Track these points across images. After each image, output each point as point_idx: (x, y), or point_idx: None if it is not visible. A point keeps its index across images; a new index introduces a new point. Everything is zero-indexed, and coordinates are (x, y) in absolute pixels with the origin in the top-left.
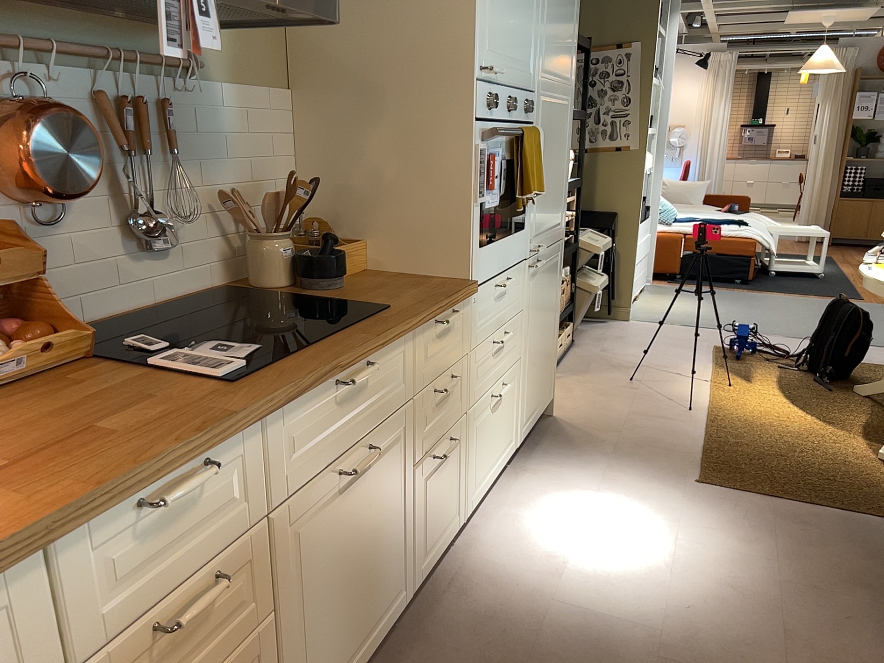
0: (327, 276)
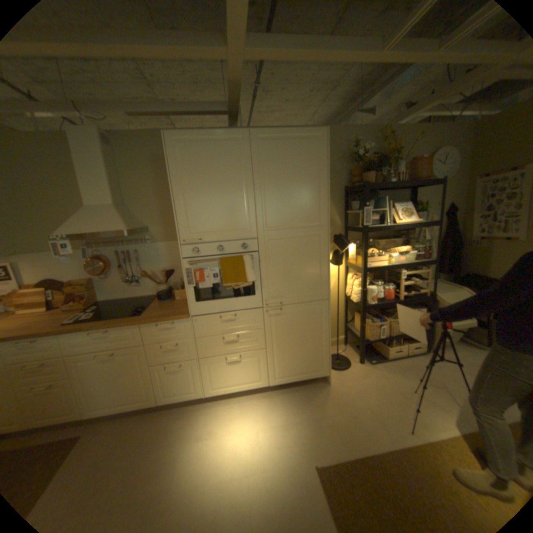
0: (159, 300)
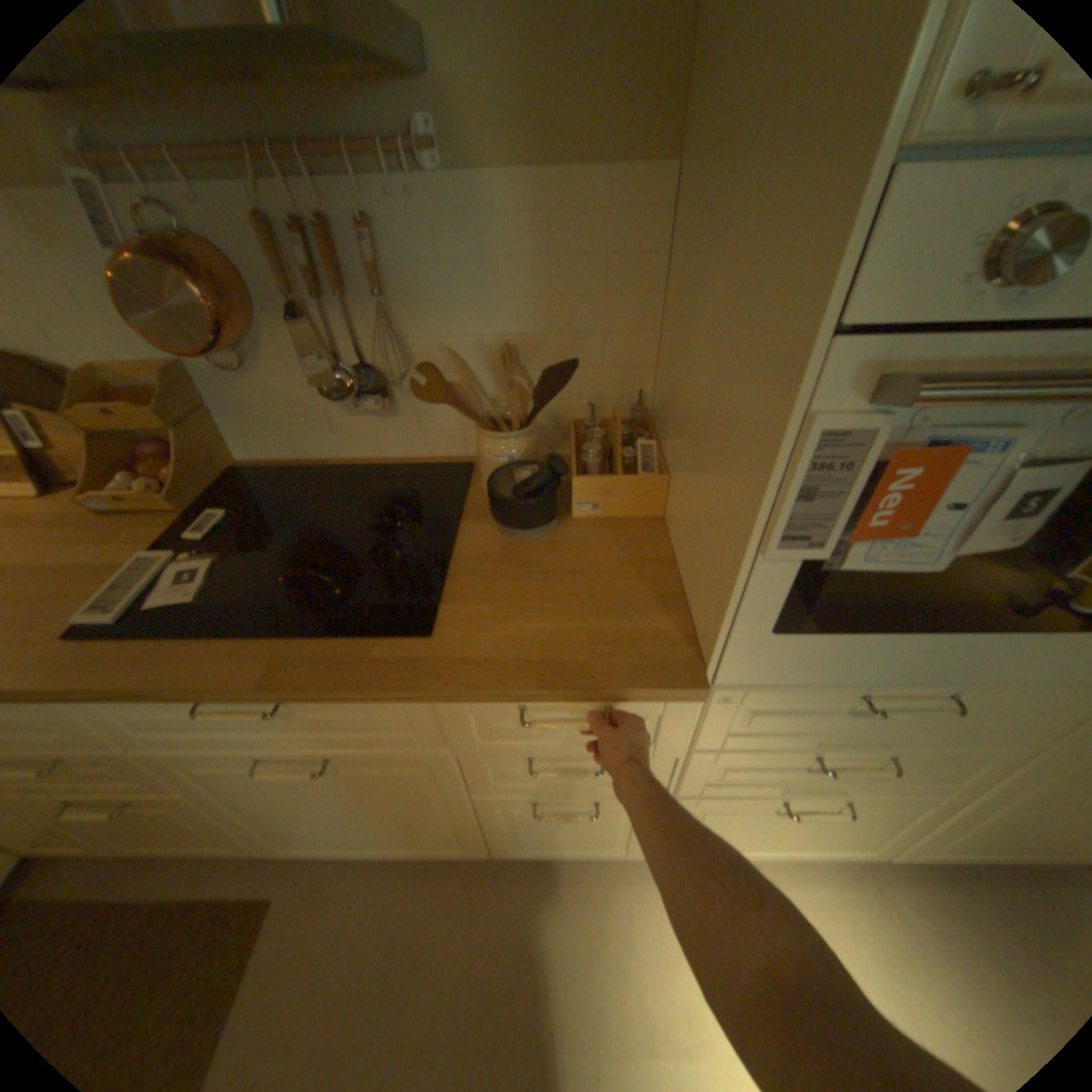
0: (503, 520)
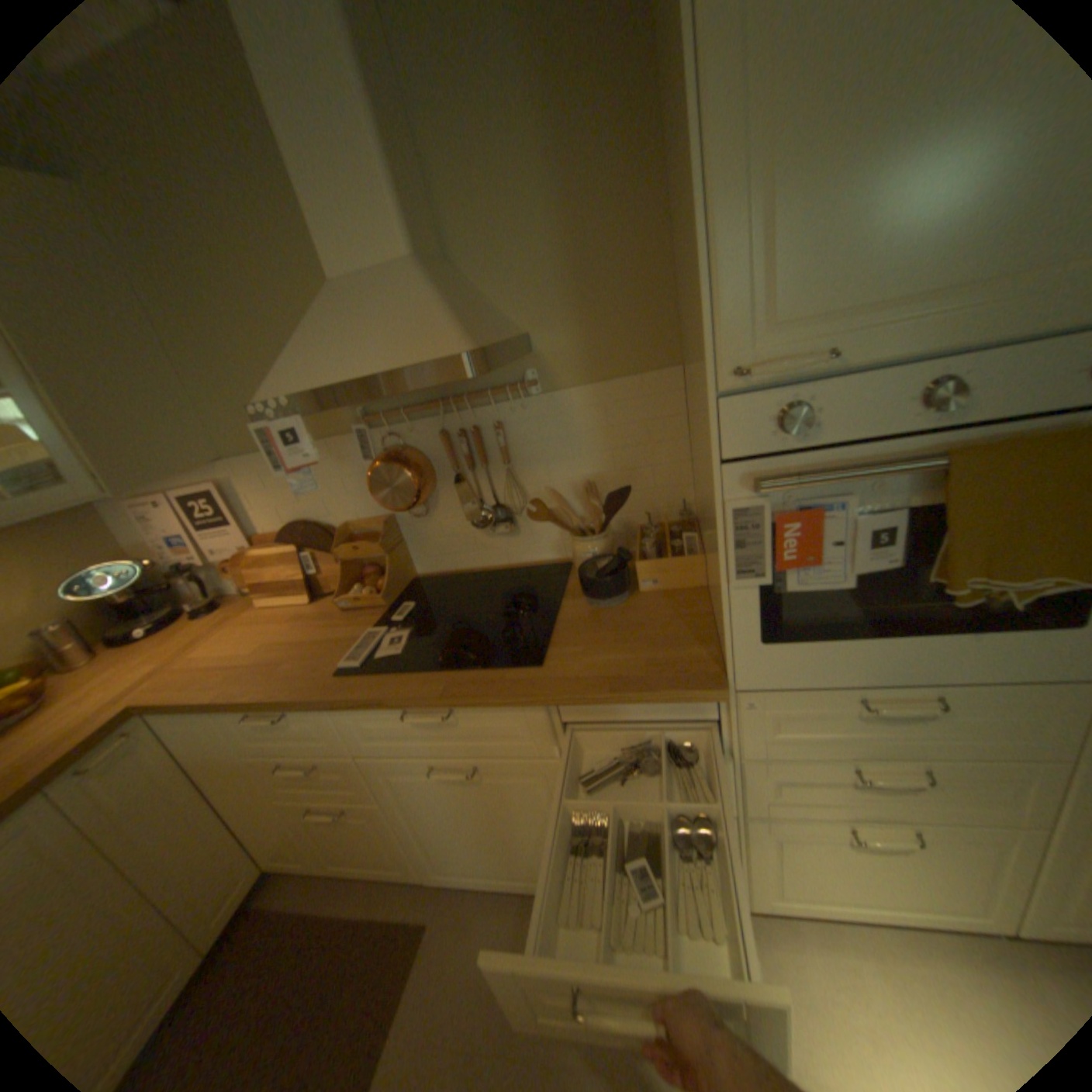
0: (589, 594)
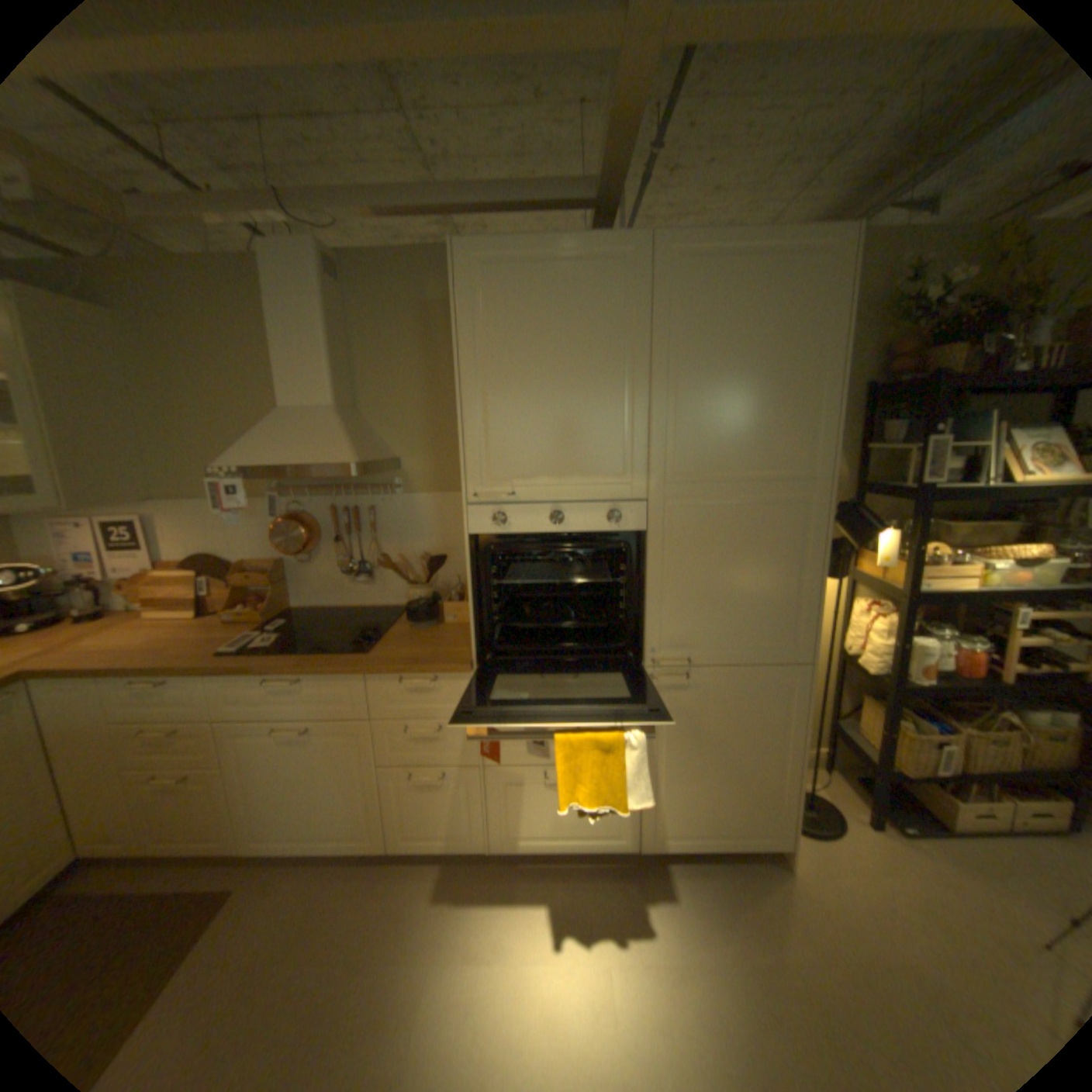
0: (409, 620)
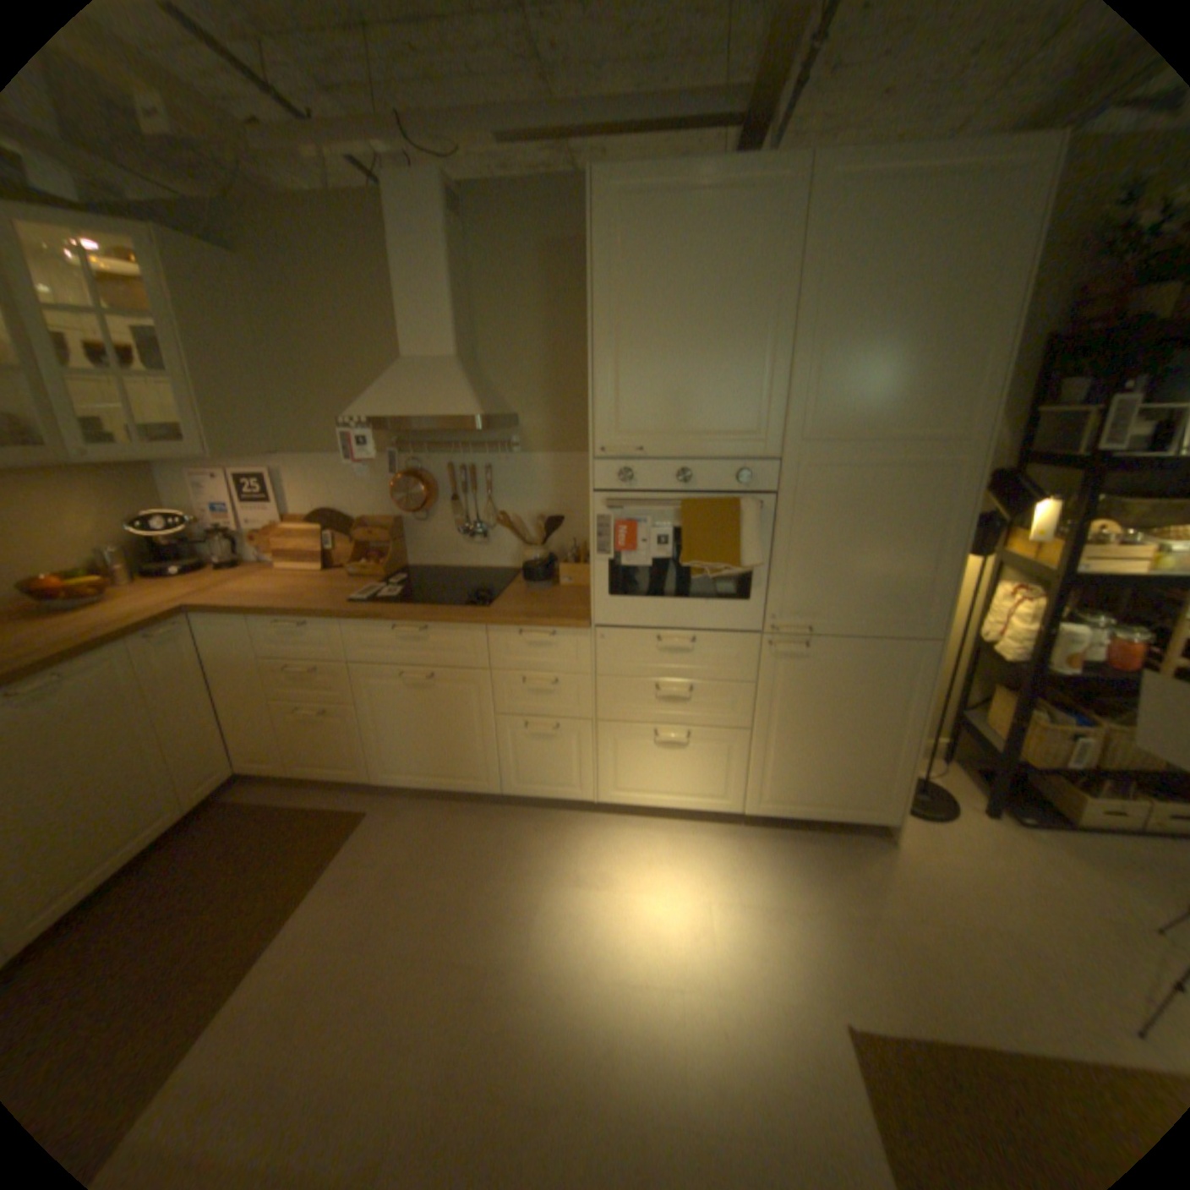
0: (527, 580)
